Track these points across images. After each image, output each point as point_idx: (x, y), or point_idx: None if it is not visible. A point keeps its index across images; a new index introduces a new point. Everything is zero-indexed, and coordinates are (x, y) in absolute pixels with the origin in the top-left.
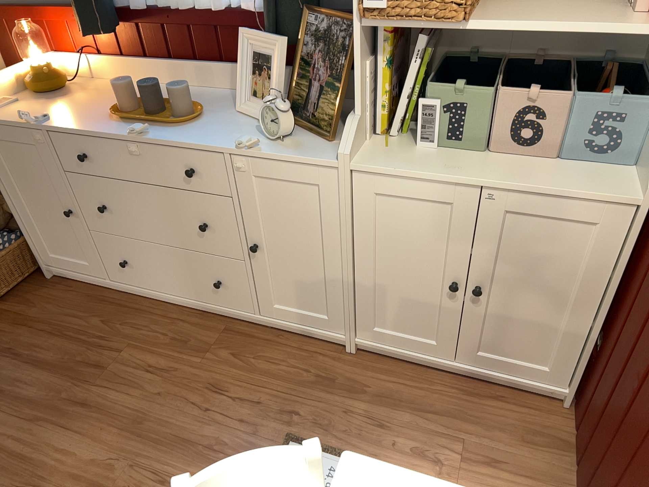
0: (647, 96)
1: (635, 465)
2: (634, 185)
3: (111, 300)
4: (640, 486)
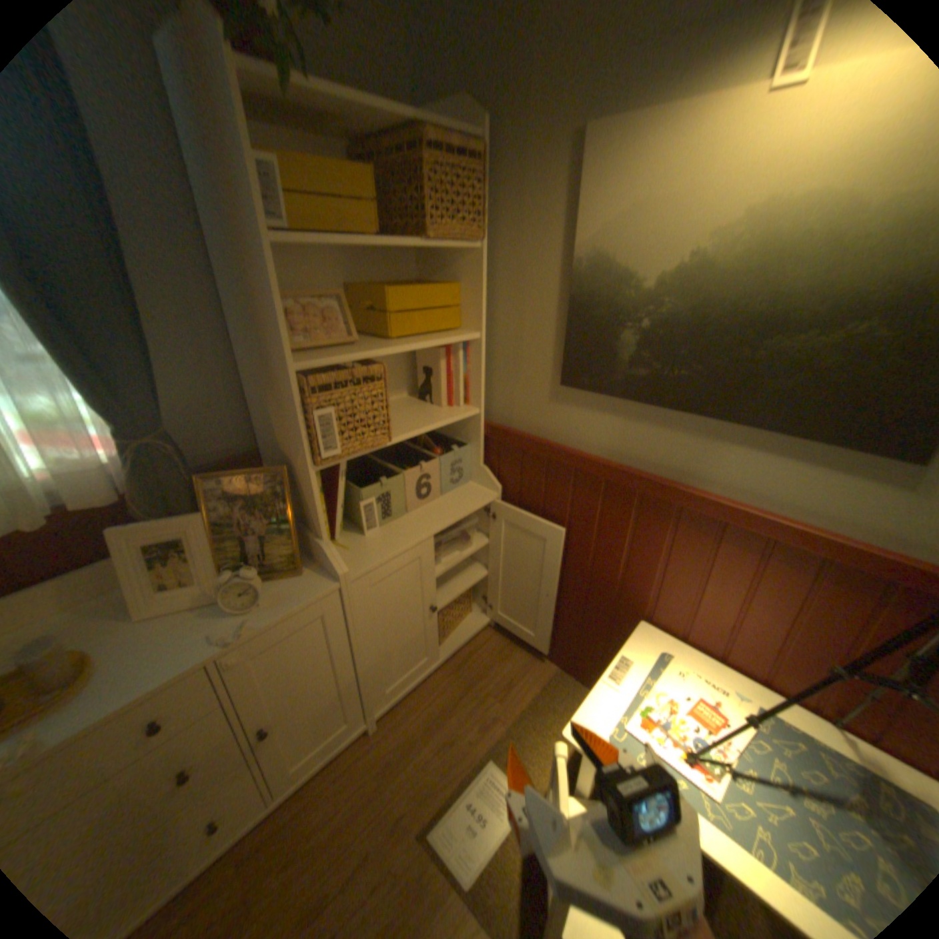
0: (463, 444)
1: (595, 607)
2: (487, 488)
3: None
4: (607, 611)
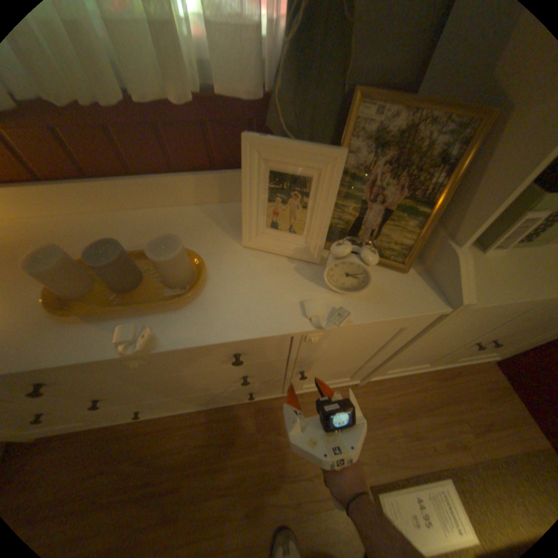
0: None
1: None
2: None
3: (123, 437)
4: None
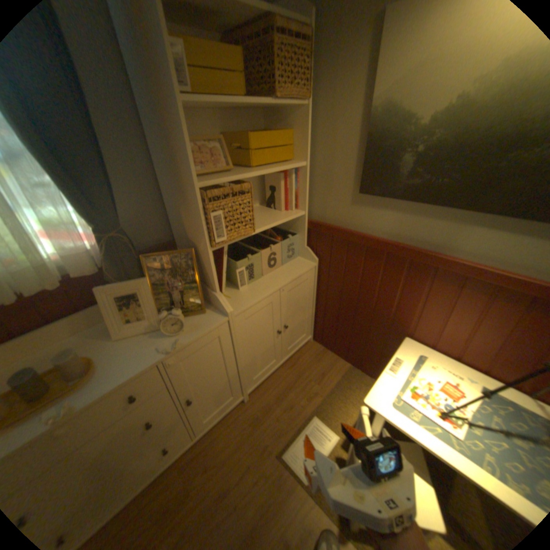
0: (293, 233)
1: (375, 329)
2: (309, 260)
3: None
4: (383, 332)
